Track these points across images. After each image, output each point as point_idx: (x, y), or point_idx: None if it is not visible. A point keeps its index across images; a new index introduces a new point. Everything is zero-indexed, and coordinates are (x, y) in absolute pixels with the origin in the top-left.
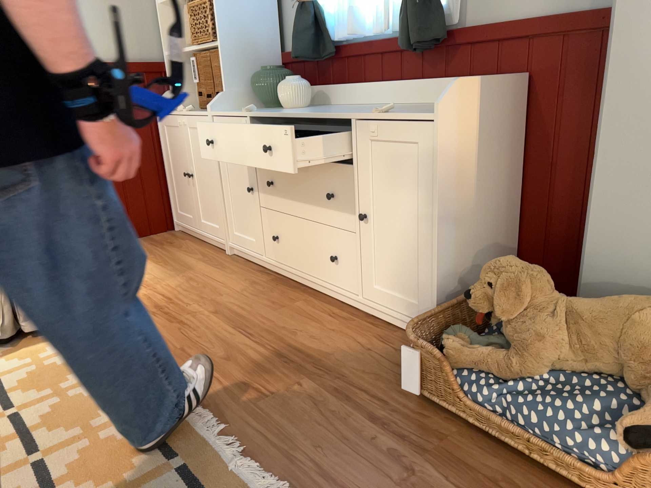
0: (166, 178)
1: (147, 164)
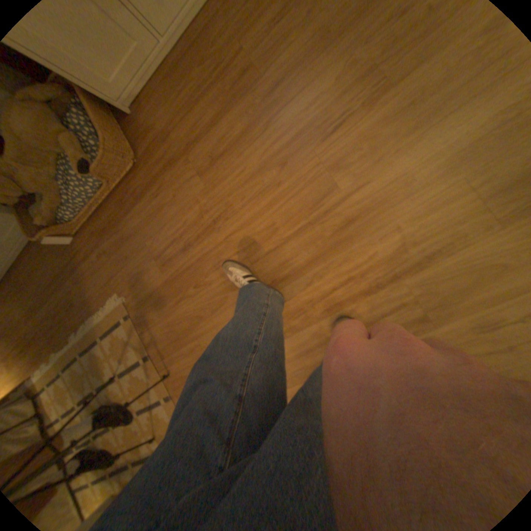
0: None
1: None
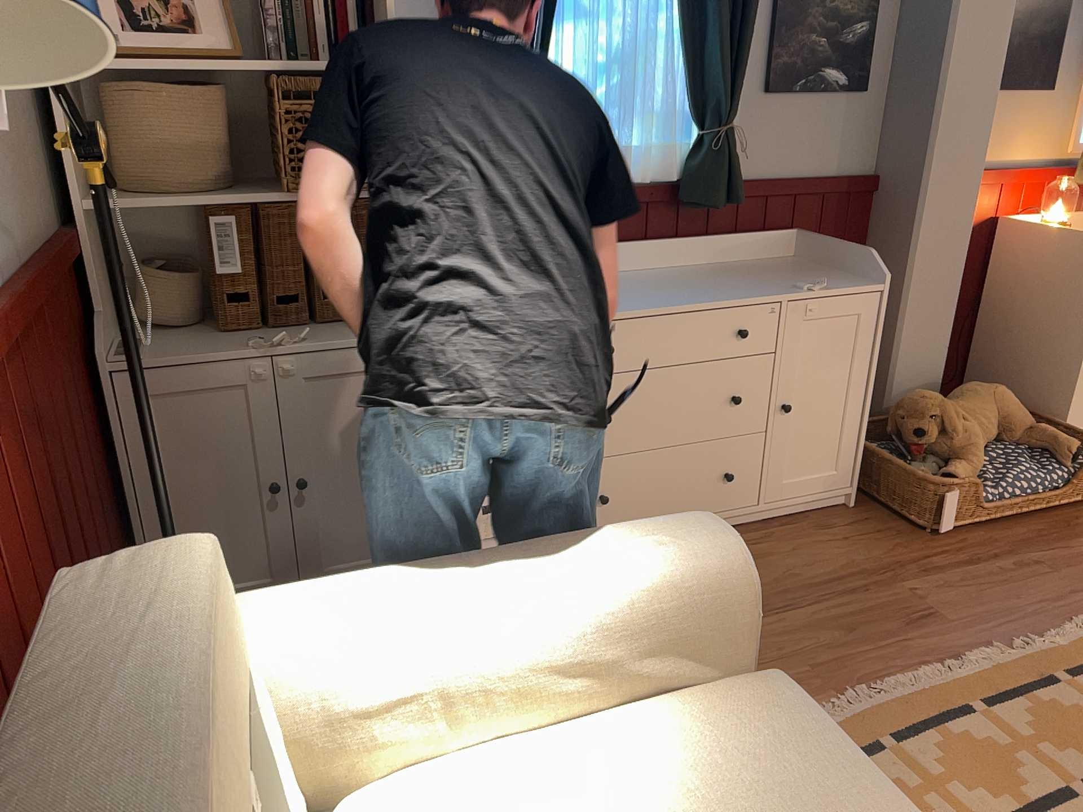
0: (128, 532)
1: (109, 514)
